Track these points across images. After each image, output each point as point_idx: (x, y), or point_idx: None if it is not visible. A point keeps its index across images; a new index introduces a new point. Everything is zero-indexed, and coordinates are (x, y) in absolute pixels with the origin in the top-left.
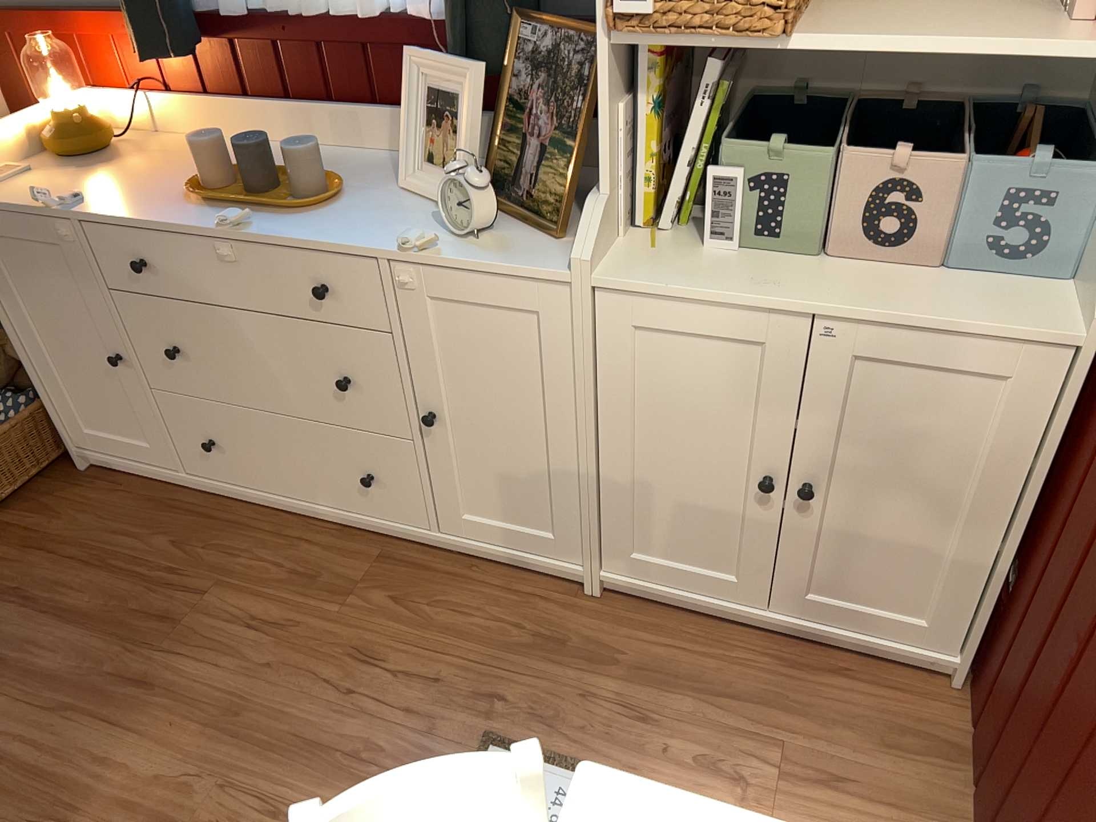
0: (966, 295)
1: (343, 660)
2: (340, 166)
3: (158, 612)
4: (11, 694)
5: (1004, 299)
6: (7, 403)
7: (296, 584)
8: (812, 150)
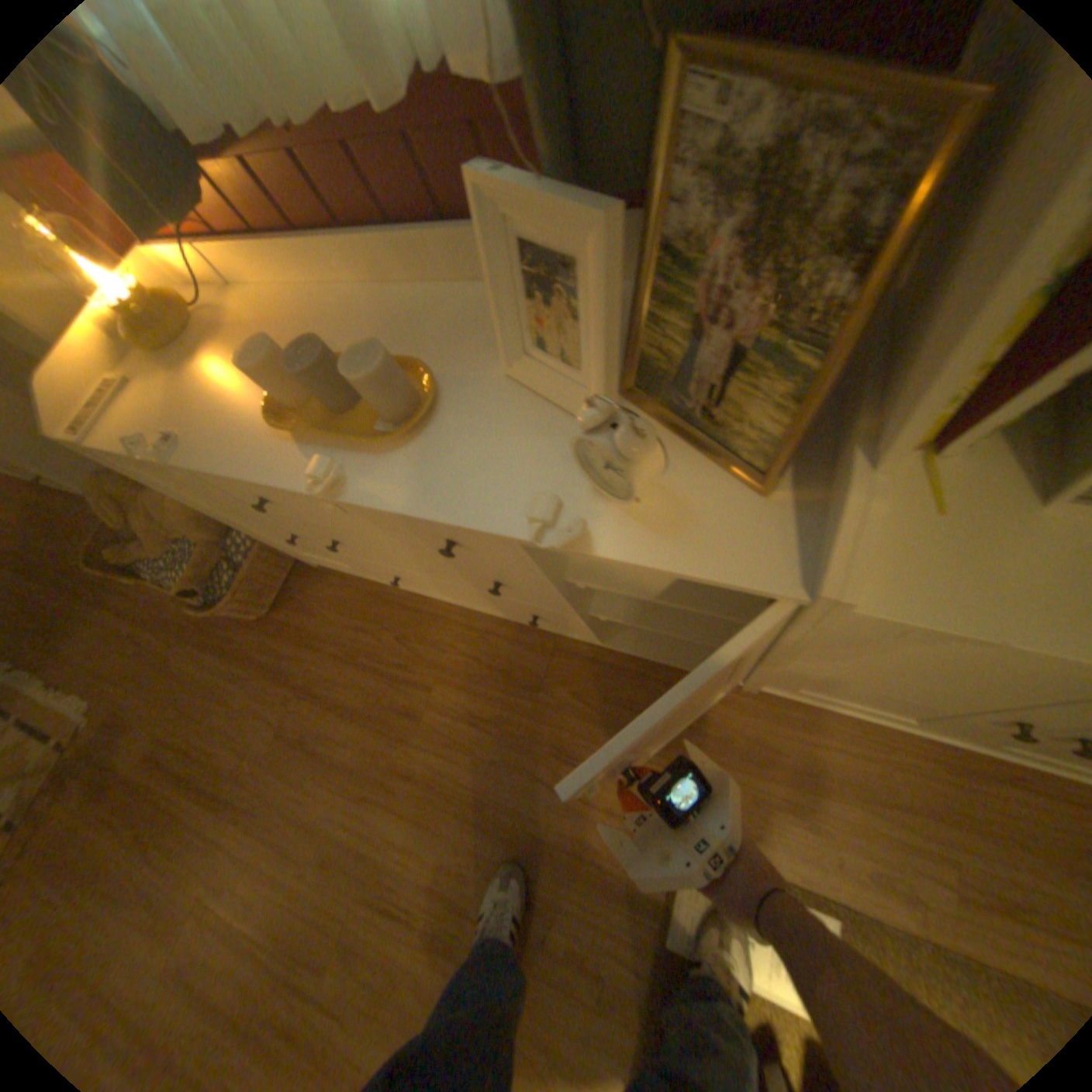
0: None
1: (543, 765)
2: (416, 319)
3: (396, 715)
4: (319, 793)
5: None
6: (231, 539)
7: (490, 684)
8: None
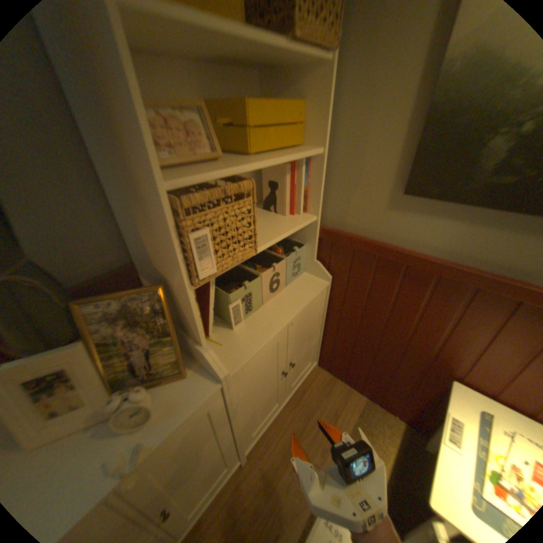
0: (300, 288)
1: None
2: None
3: None
4: None
5: (305, 284)
6: None
7: None
8: (253, 277)
